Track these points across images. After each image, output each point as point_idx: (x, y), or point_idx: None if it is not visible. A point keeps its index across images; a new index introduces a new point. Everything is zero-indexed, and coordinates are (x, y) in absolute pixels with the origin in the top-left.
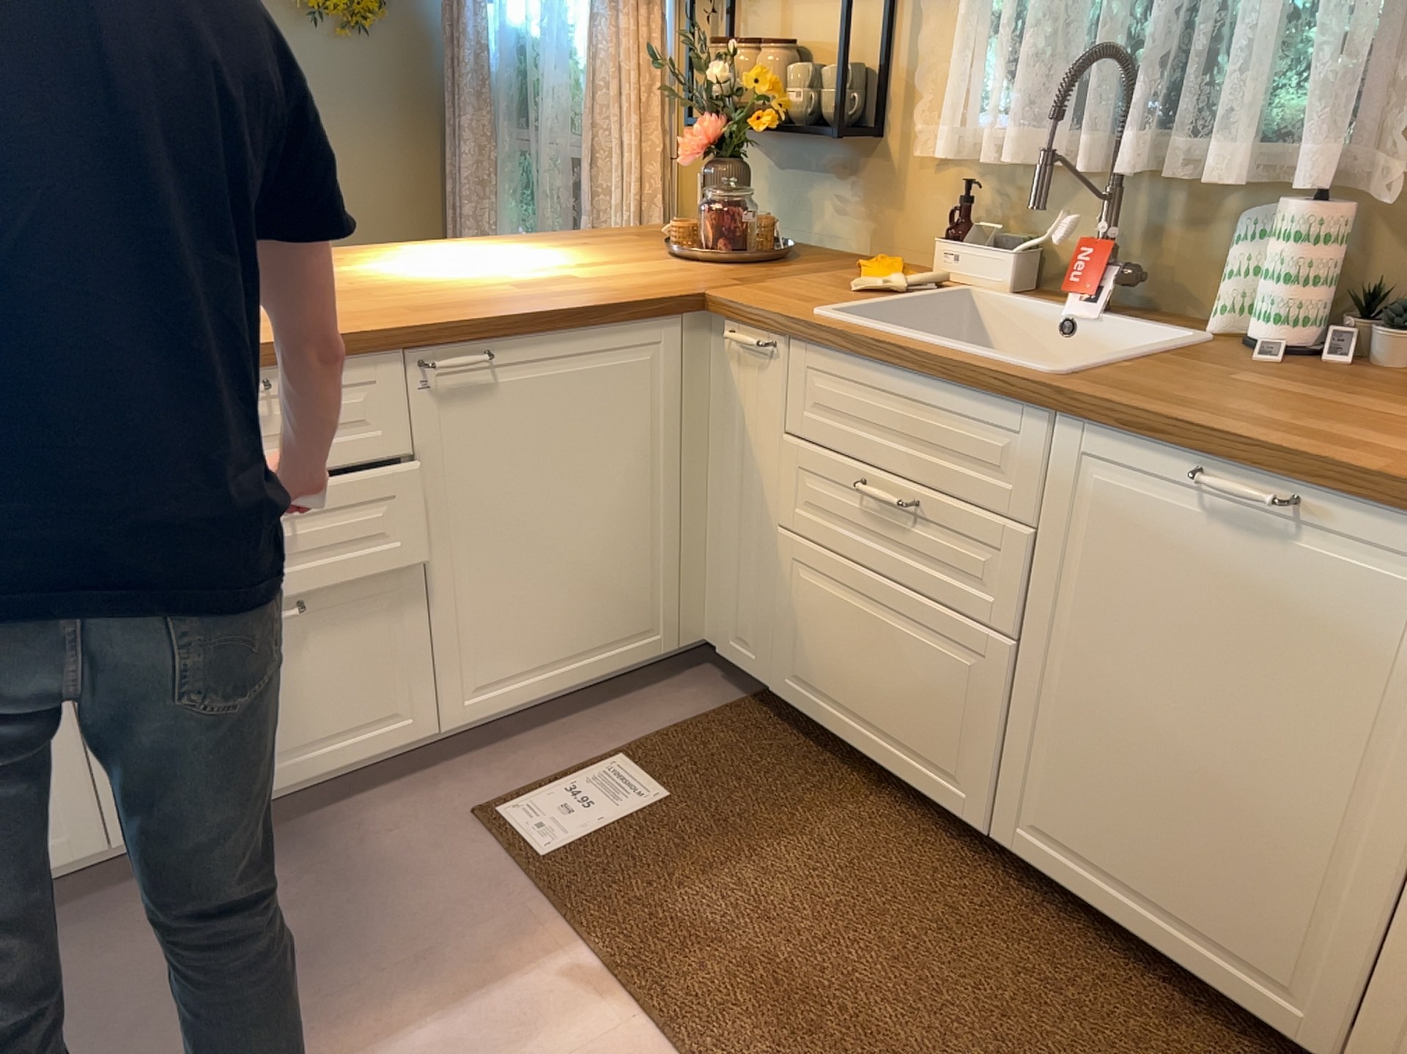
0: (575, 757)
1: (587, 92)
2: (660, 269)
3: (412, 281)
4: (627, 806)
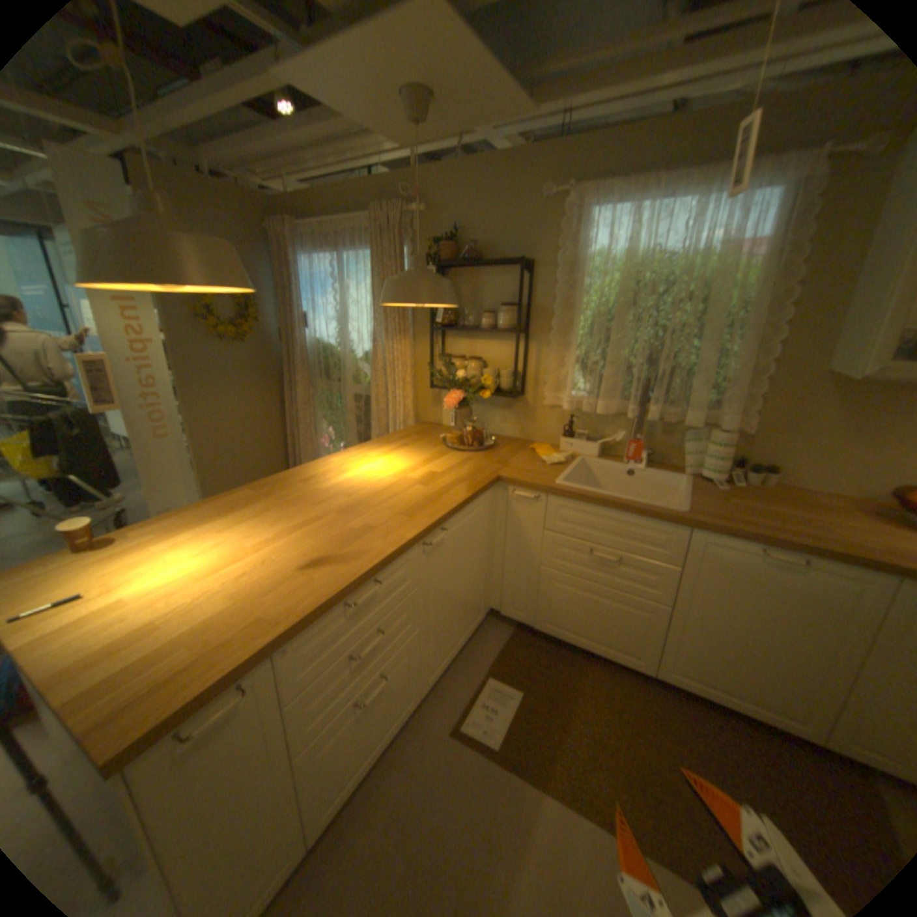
0: (471, 687)
1: (370, 370)
2: (458, 460)
3: (371, 489)
4: (511, 707)
